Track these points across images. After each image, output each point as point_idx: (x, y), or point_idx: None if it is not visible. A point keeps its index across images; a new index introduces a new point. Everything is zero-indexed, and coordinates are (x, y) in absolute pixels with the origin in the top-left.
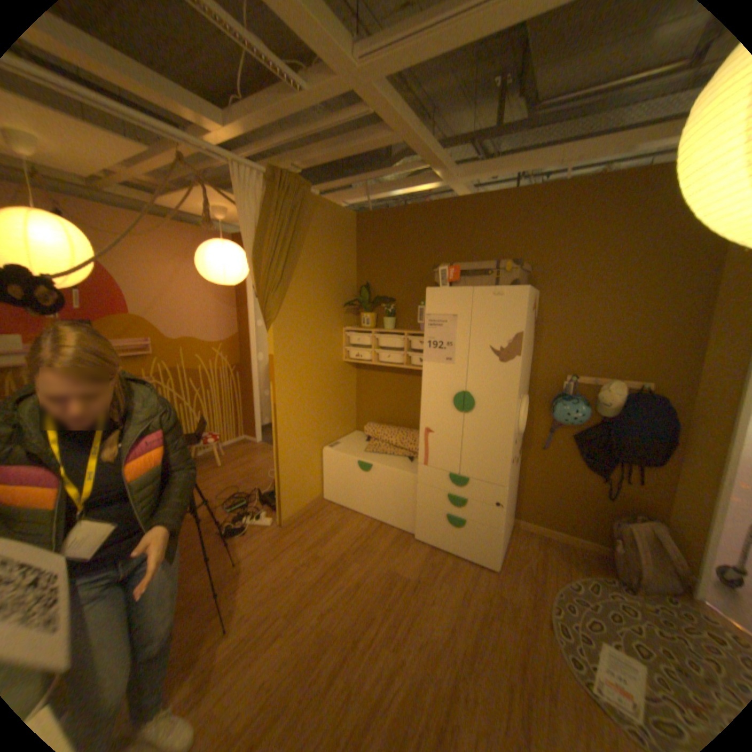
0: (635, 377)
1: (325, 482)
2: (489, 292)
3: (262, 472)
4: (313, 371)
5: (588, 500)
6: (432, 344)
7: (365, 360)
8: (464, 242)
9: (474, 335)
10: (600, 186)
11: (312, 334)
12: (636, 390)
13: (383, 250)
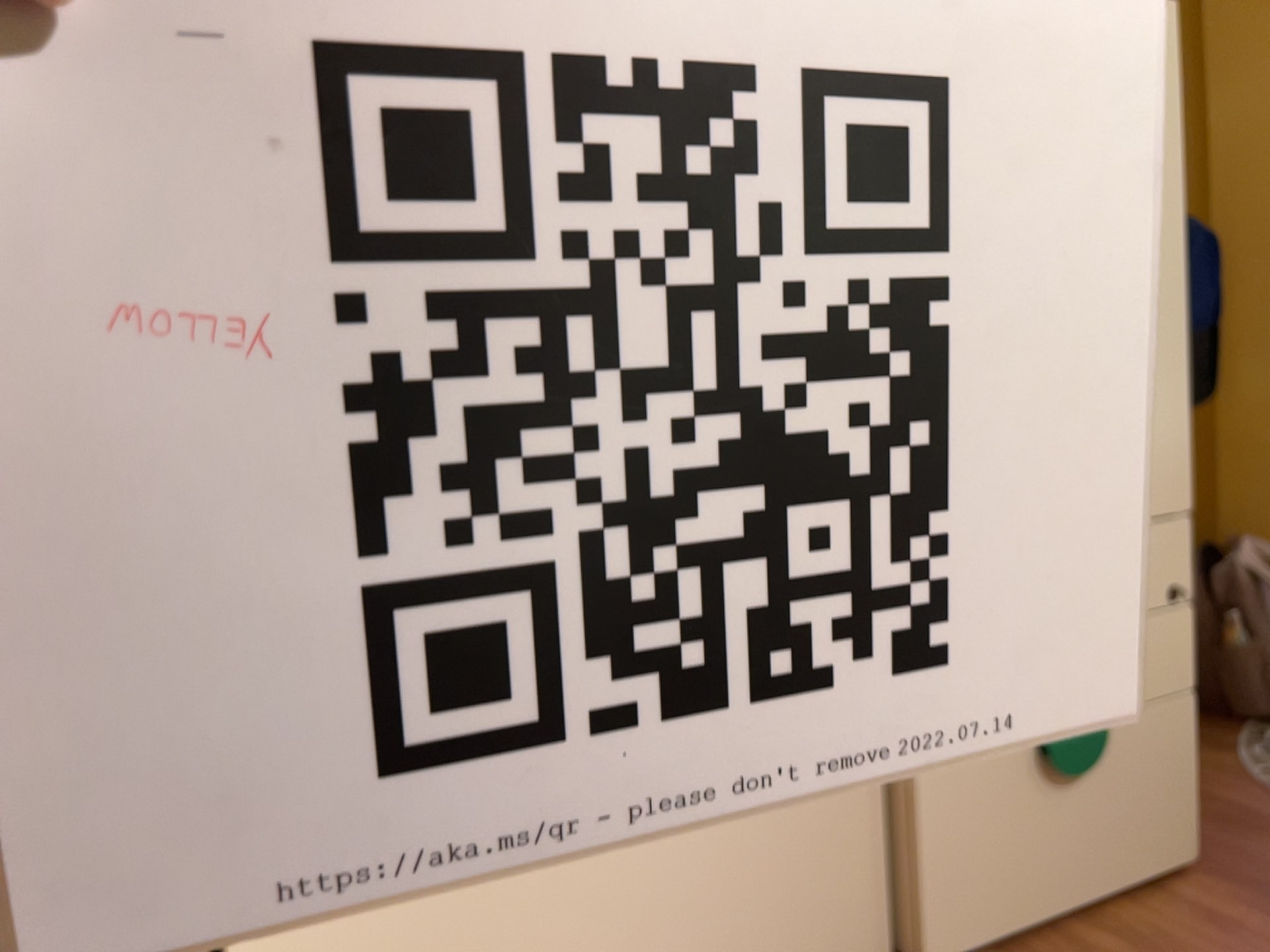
0: None
1: None
2: None
3: None
4: None
5: None
6: None
7: None
8: None
9: None
10: None
11: None
12: None
13: None
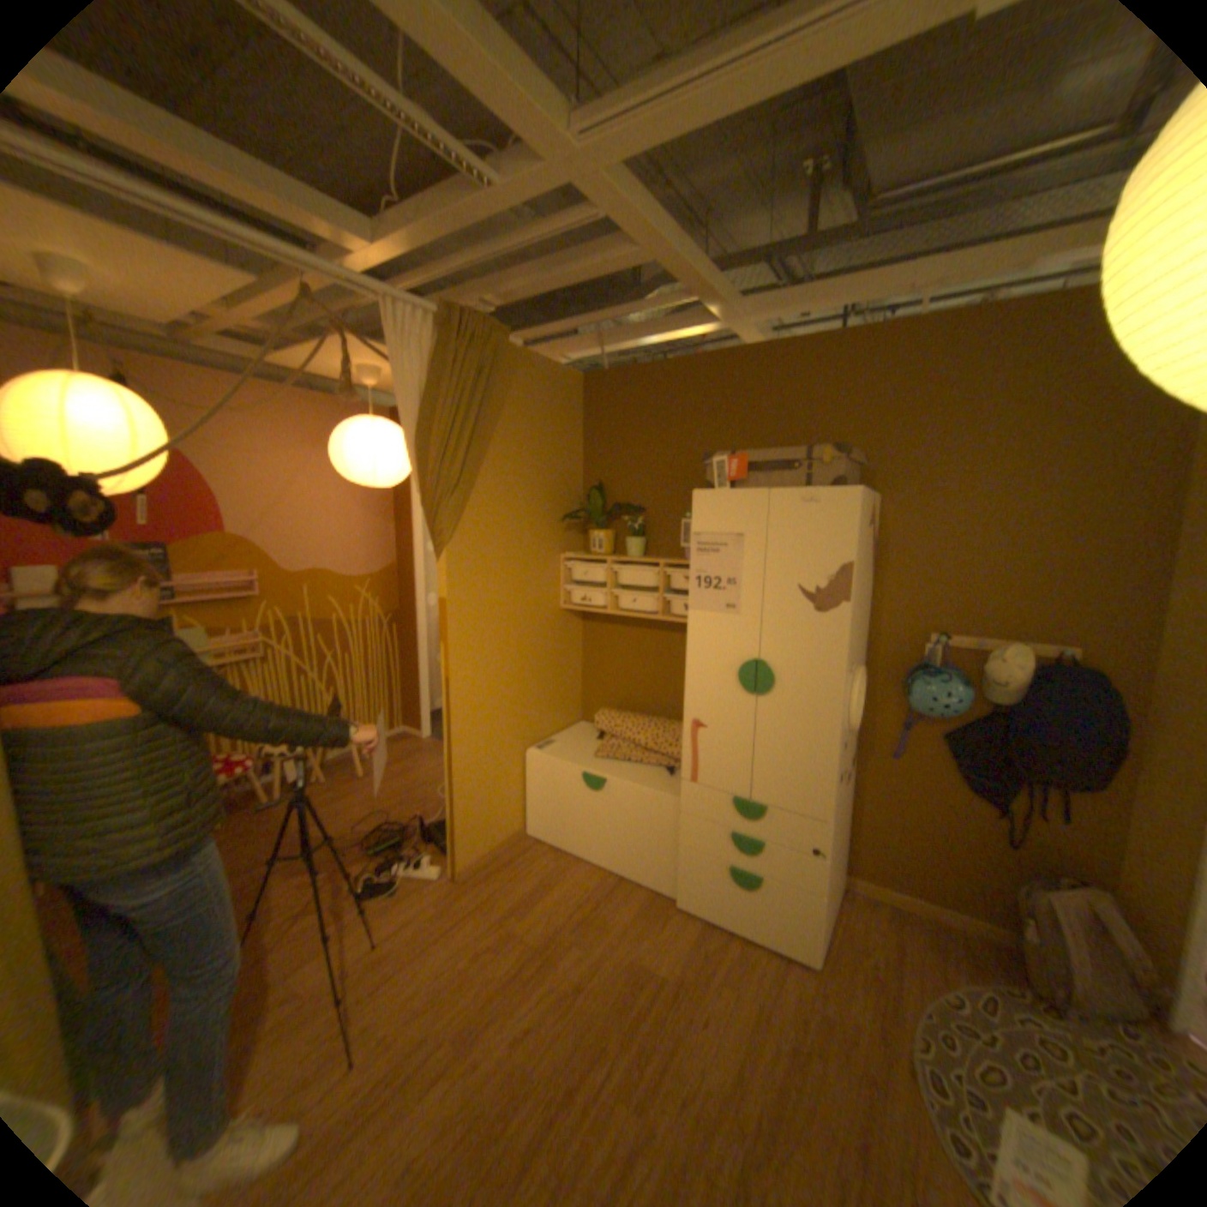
0: (1047, 637)
1: (530, 807)
2: (796, 497)
3: (428, 789)
4: (511, 624)
5: (973, 846)
6: (703, 581)
7: (597, 606)
8: (756, 417)
9: (771, 567)
10: (978, 325)
11: (510, 564)
12: (1051, 659)
13: (626, 431)
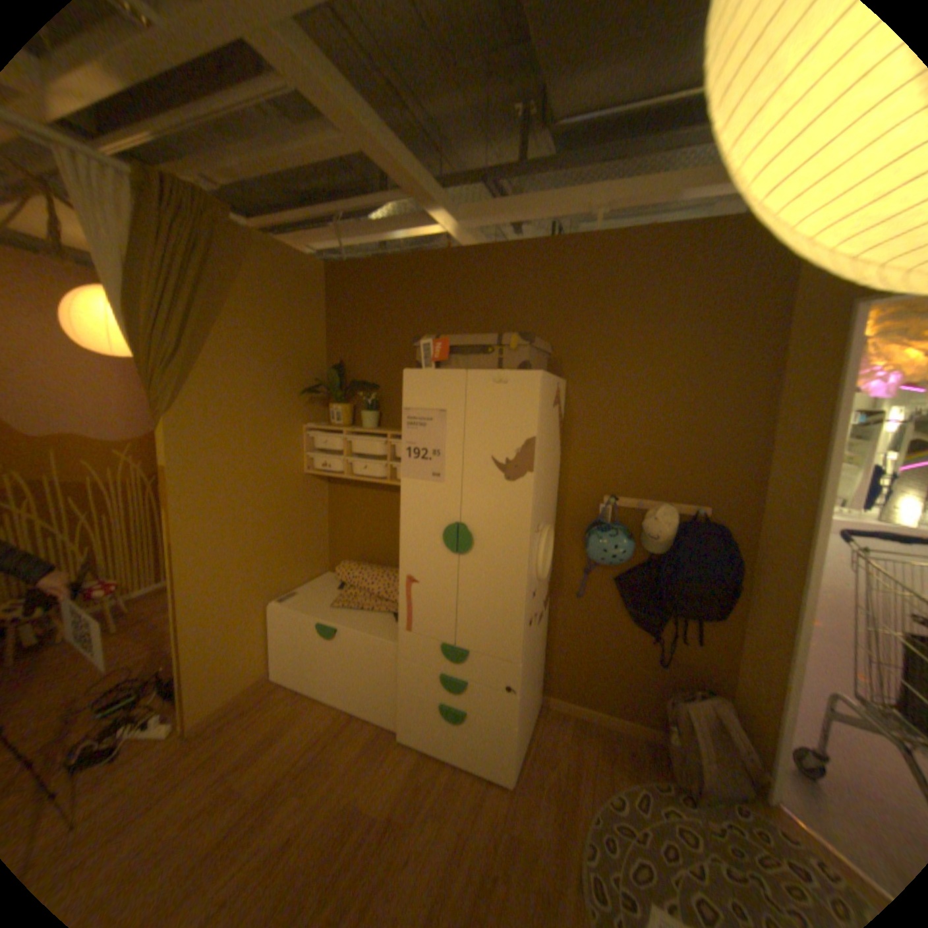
0: (687, 498)
1: (272, 656)
2: (489, 378)
3: None
4: (248, 490)
5: (635, 666)
6: (419, 451)
7: (336, 472)
8: (469, 310)
9: (469, 441)
10: (638, 243)
11: (246, 434)
12: (690, 516)
13: (362, 317)
